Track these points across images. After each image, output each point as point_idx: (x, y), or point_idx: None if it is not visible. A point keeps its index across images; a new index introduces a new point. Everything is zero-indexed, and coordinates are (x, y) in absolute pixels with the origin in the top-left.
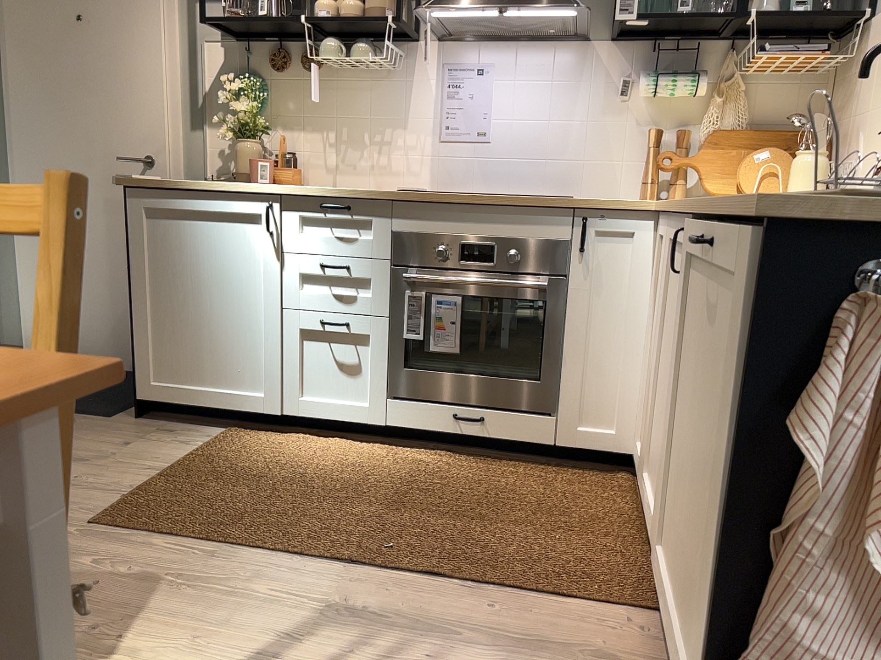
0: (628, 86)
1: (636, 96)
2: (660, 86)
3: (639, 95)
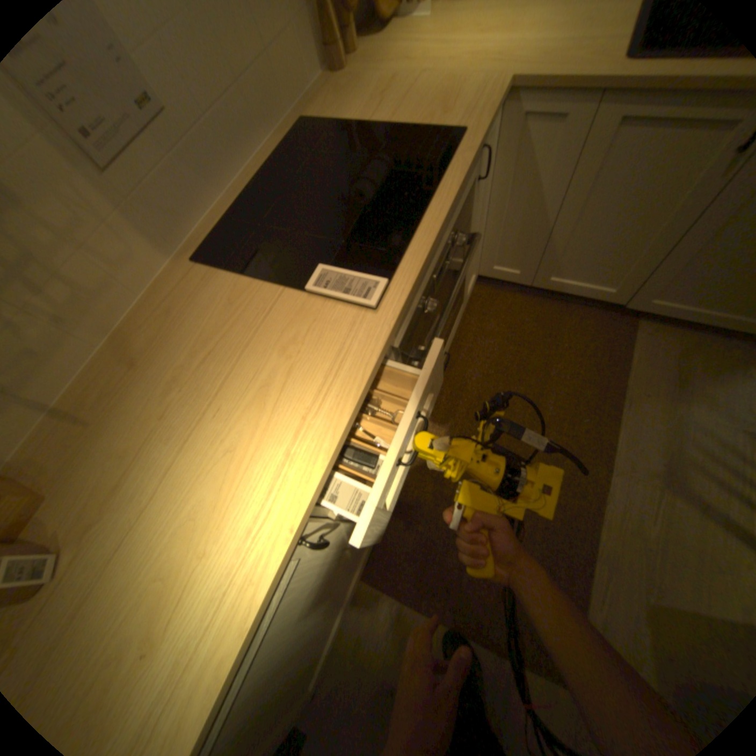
0: None
1: None
2: None
3: None
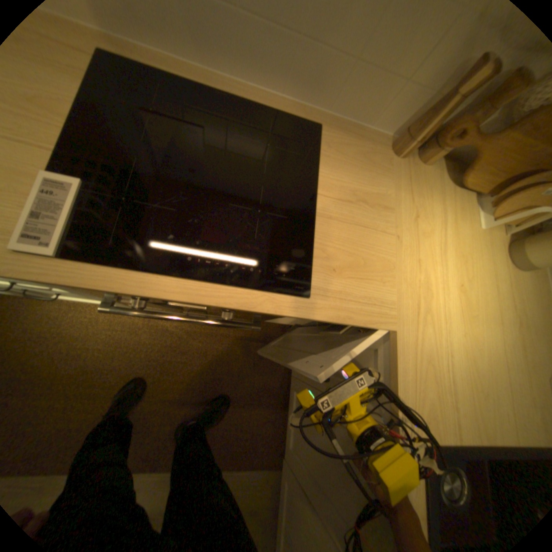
0: None
1: None
2: None
3: None
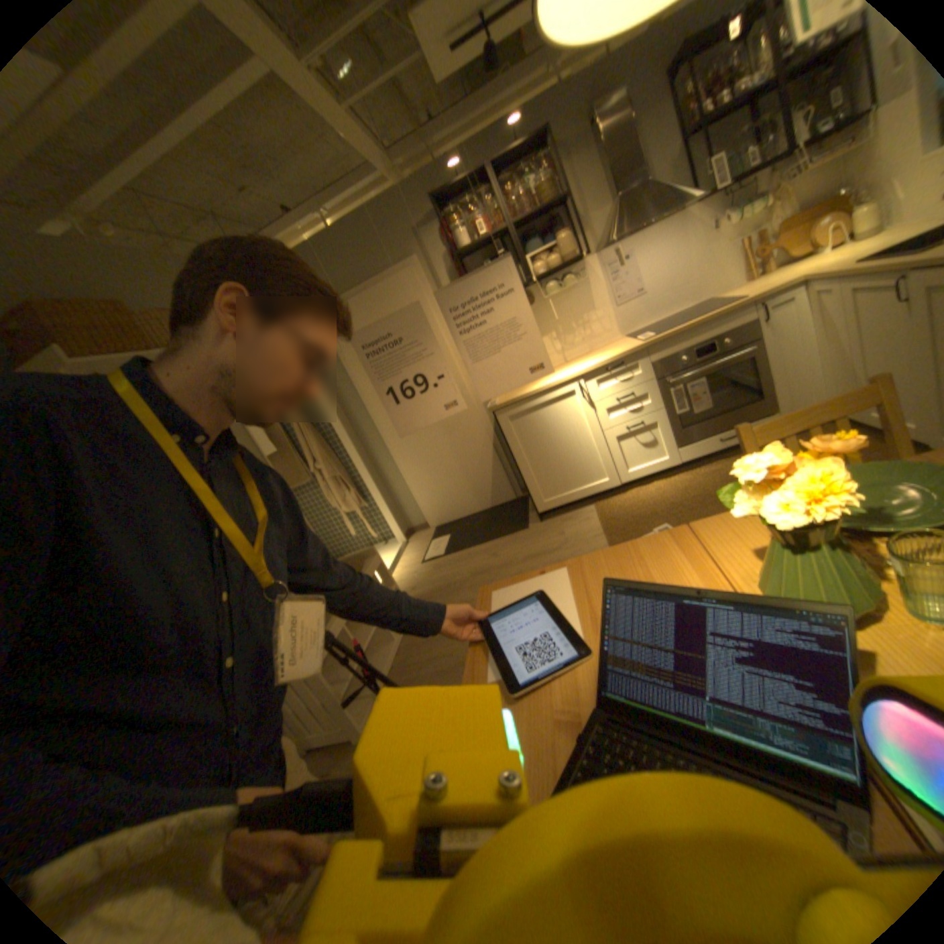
0: (726, 220)
1: (731, 223)
2: (746, 211)
3: (733, 222)
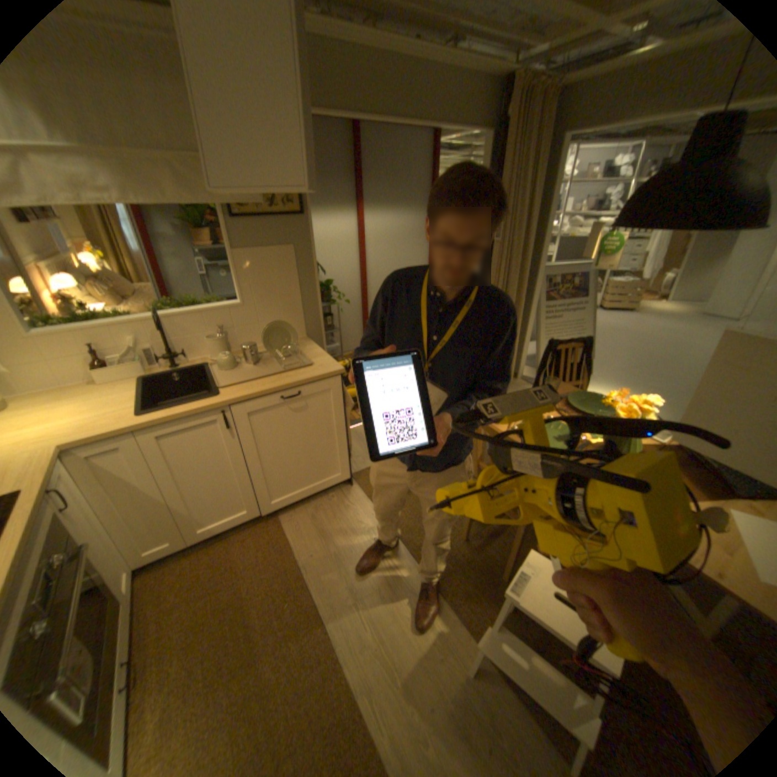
0: None
1: None
2: None
3: None
